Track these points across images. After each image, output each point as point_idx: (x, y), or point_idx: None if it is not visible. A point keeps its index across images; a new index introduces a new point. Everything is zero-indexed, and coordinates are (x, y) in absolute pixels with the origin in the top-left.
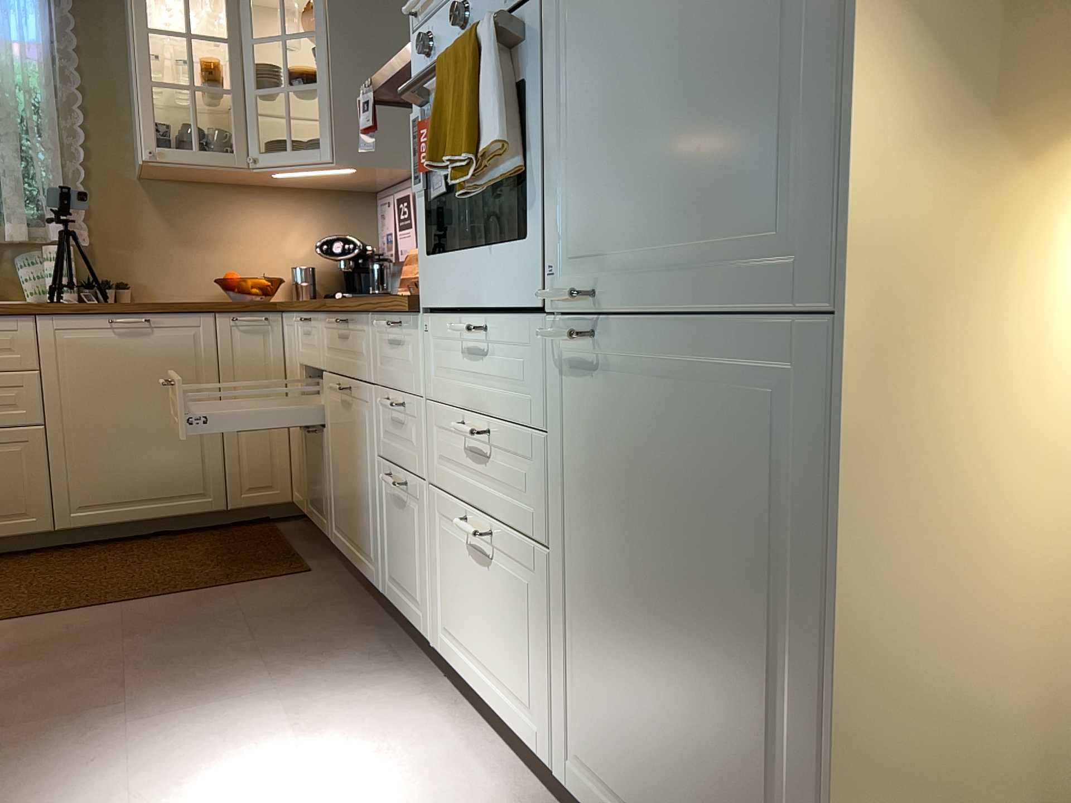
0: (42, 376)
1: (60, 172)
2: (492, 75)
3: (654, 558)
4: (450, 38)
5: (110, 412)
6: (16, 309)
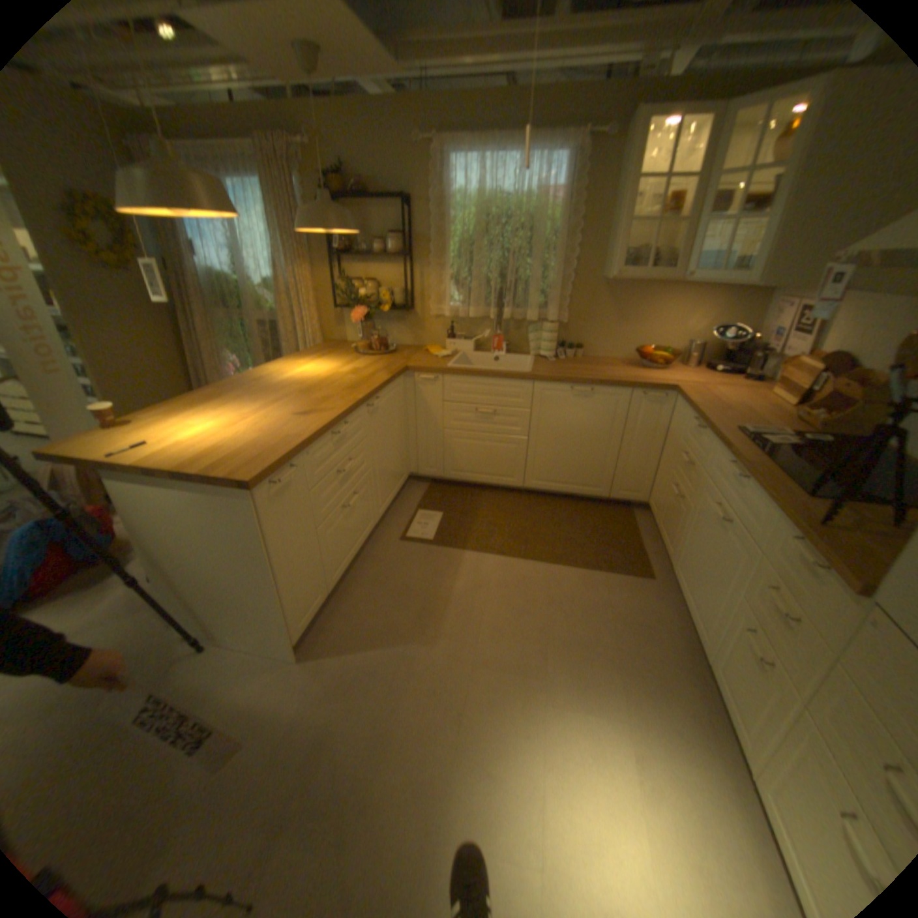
0: (530, 413)
1: (559, 278)
2: None
3: None
4: None
5: (559, 437)
6: (524, 377)
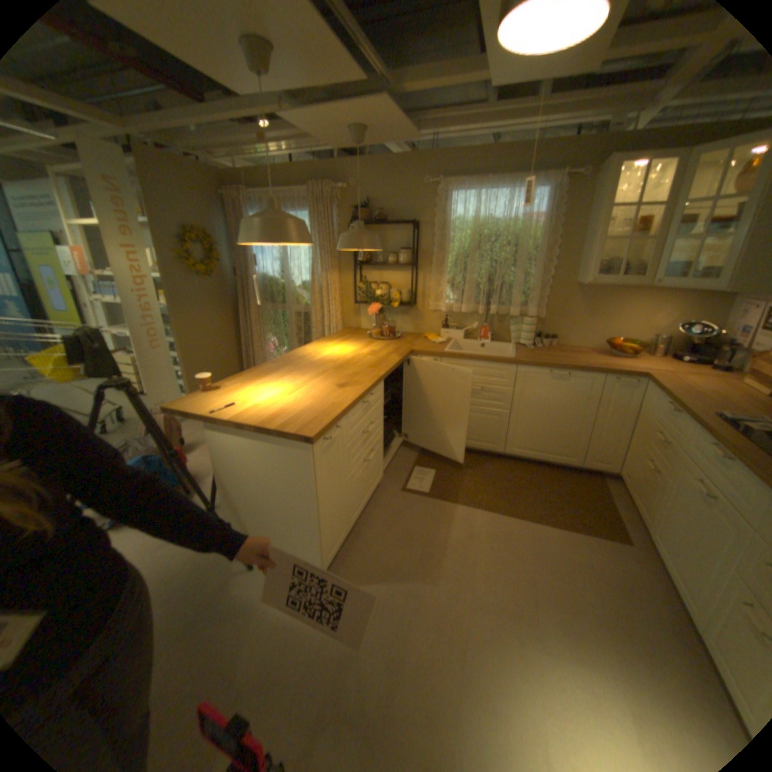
0: (513, 390)
1: (539, 282)
2: None
3: None
4: None
5: (539, 412)
6: (510, 361)
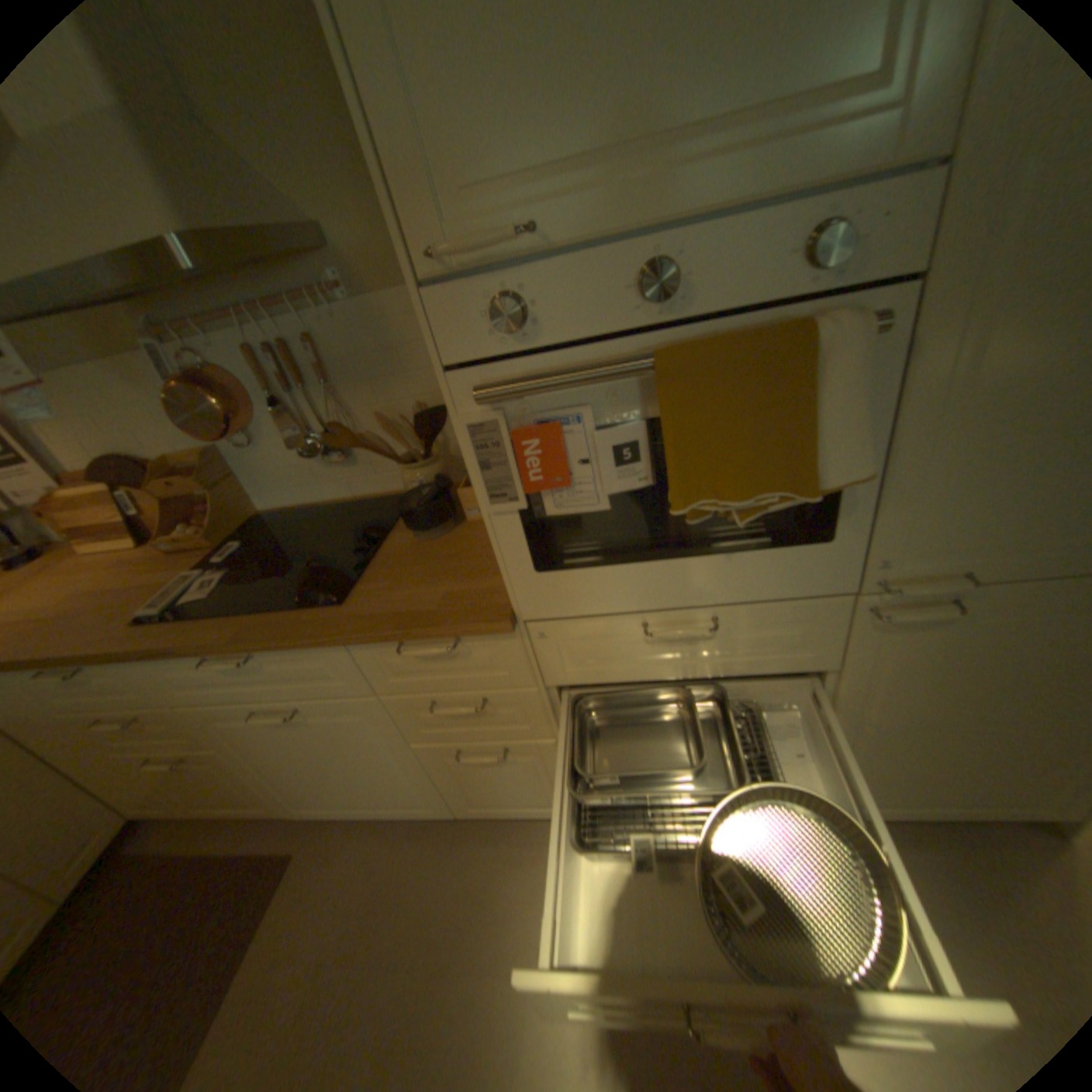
0: None
1: None
2: (852, 397)
3: (987, 704)
4: (585, 309)
5: None
6: None
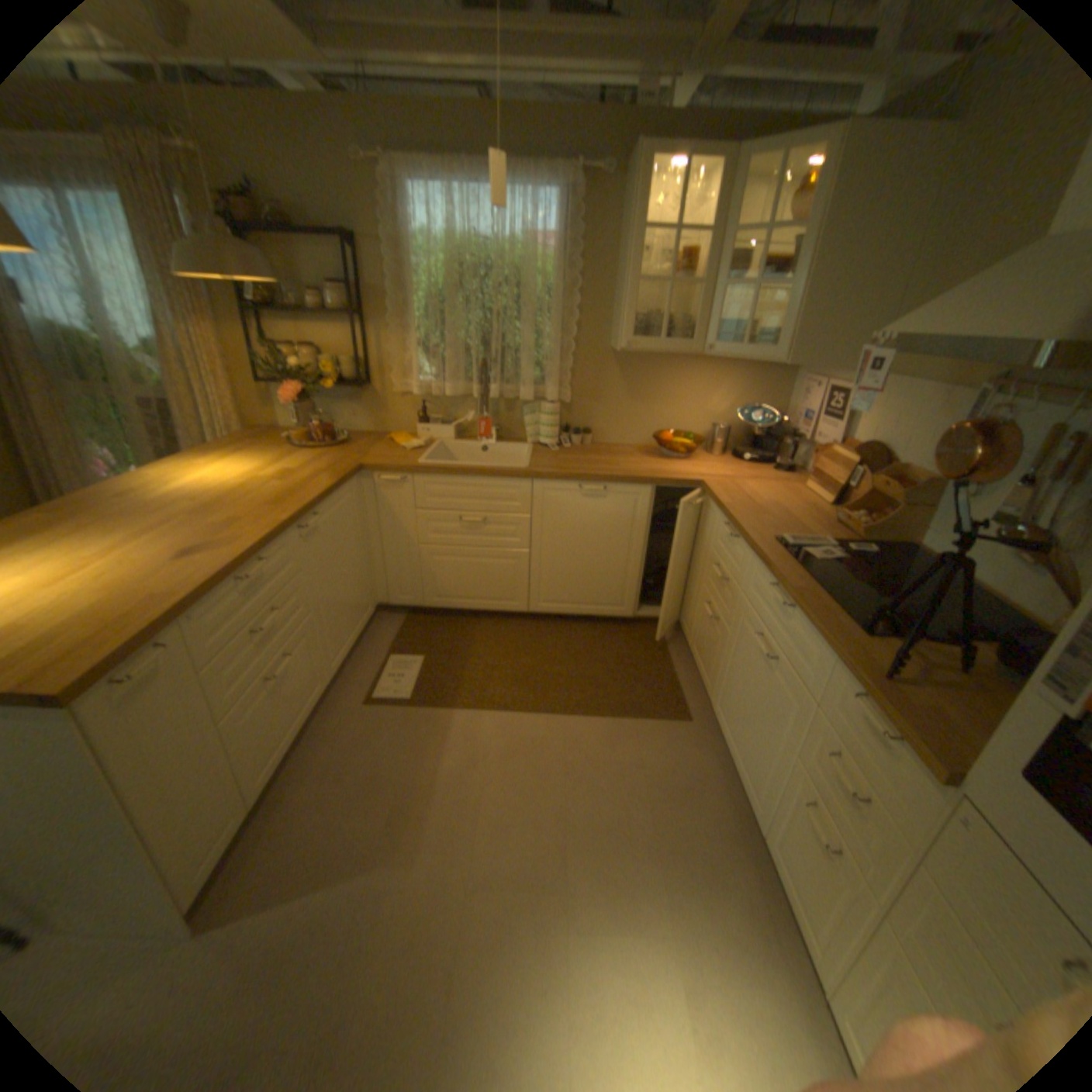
0: (532, 518)
1: (558, 346)
2: None
3: None
4: None
5: (570, 547)
6: (521, 474)
